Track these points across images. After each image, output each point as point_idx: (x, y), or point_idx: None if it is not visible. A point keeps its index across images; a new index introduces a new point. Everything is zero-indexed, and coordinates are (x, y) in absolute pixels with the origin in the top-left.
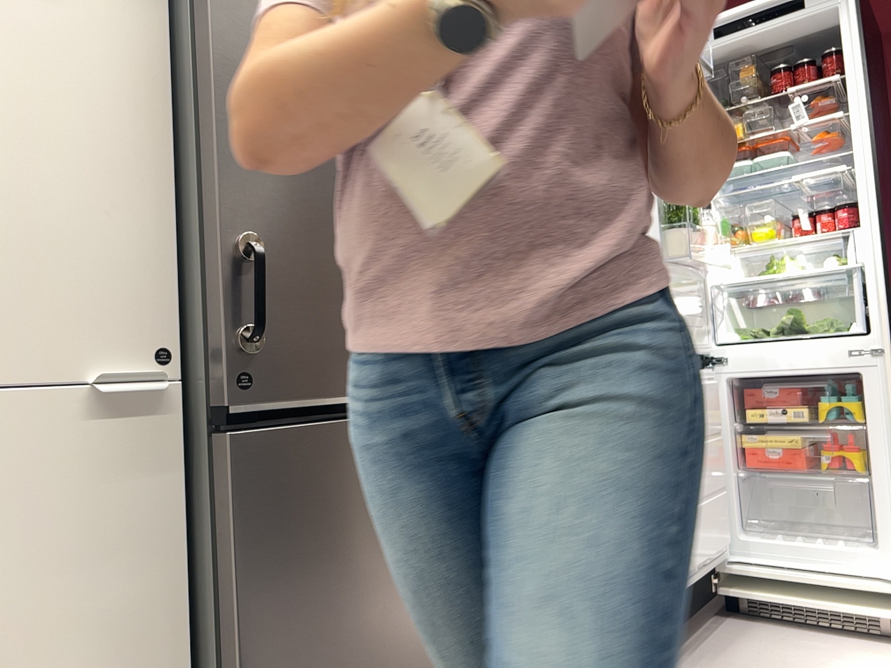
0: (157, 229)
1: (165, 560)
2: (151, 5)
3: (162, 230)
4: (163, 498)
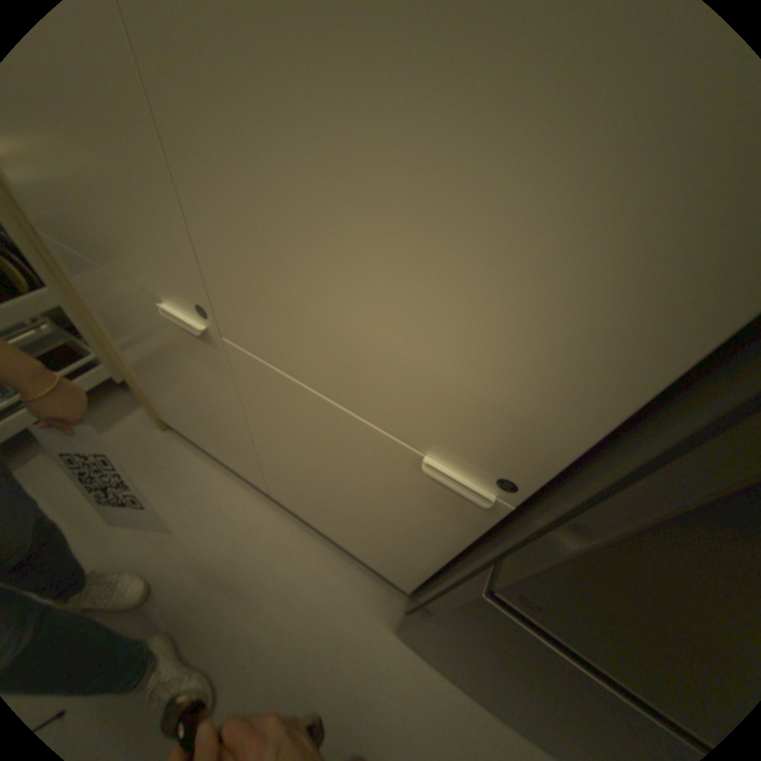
0: (621, 384)
1: (443, 546)
2: None
3: (631, 389)
4: (458, 533)
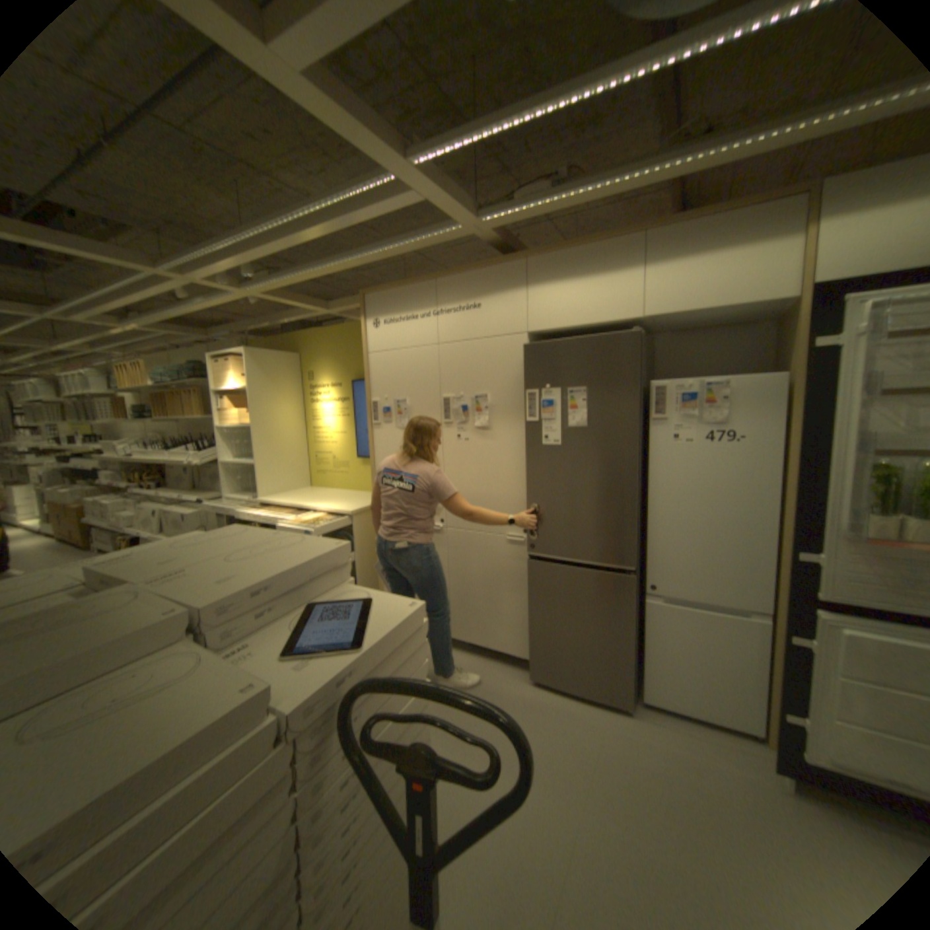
0: (525, 496)
1: (526, 583)
2: (524, 429)
3: (526, 496)
4: (526, 568)
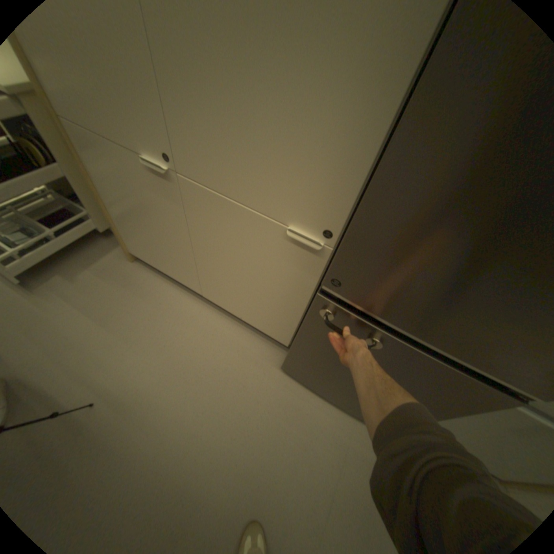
0: (361, 155)
1: (302, 295)
2: None
3: (365, 156)
4: (308, 280)
